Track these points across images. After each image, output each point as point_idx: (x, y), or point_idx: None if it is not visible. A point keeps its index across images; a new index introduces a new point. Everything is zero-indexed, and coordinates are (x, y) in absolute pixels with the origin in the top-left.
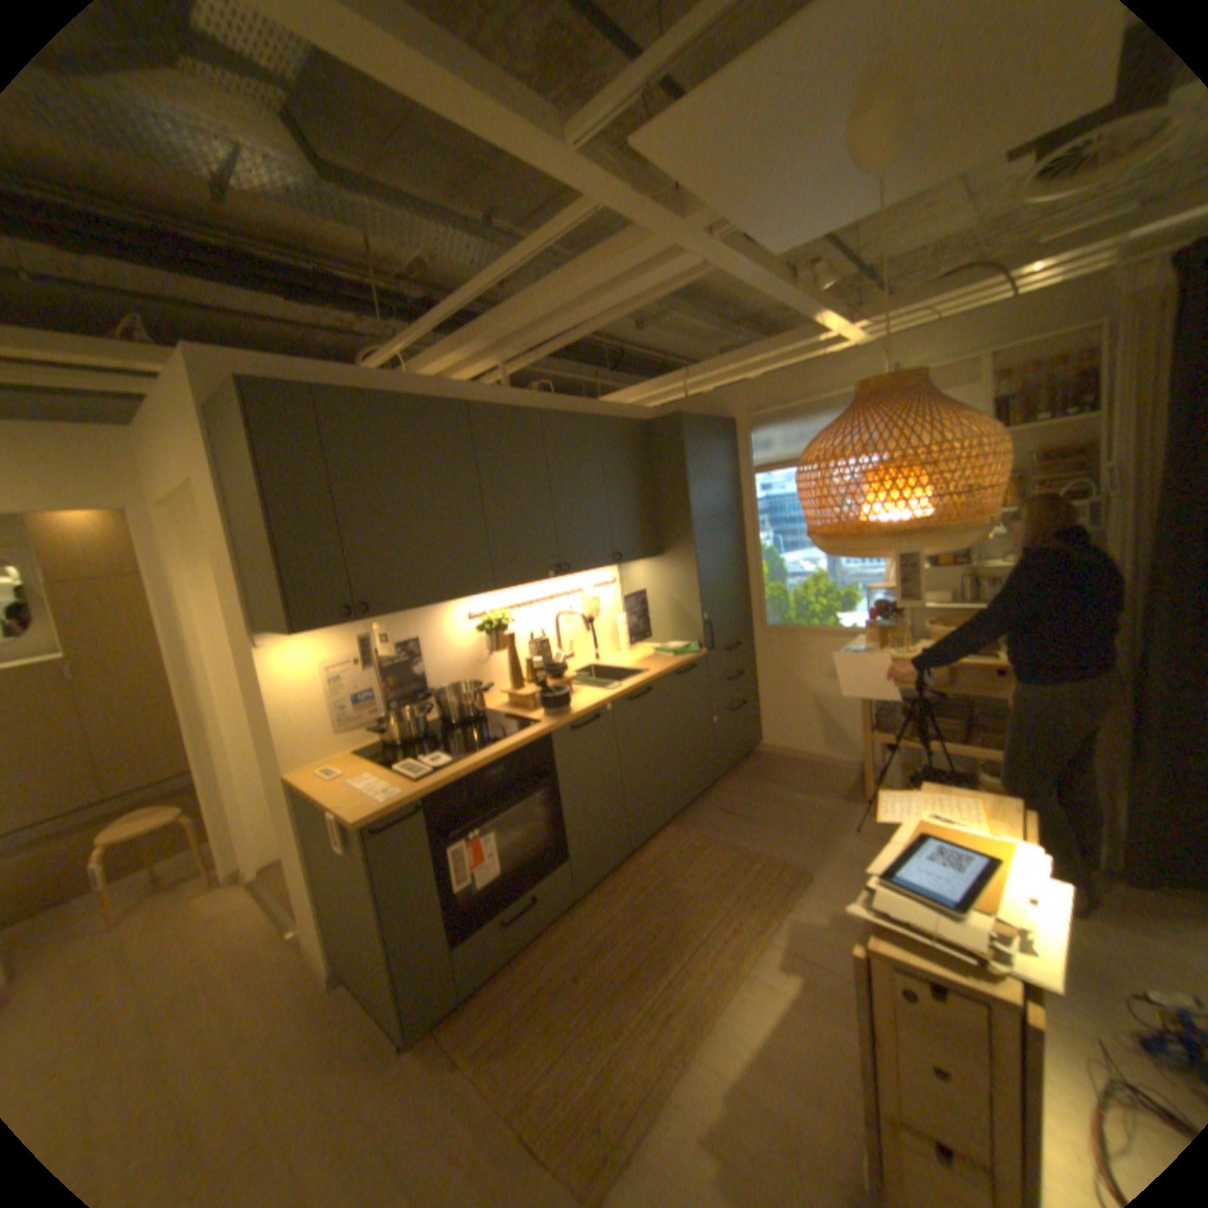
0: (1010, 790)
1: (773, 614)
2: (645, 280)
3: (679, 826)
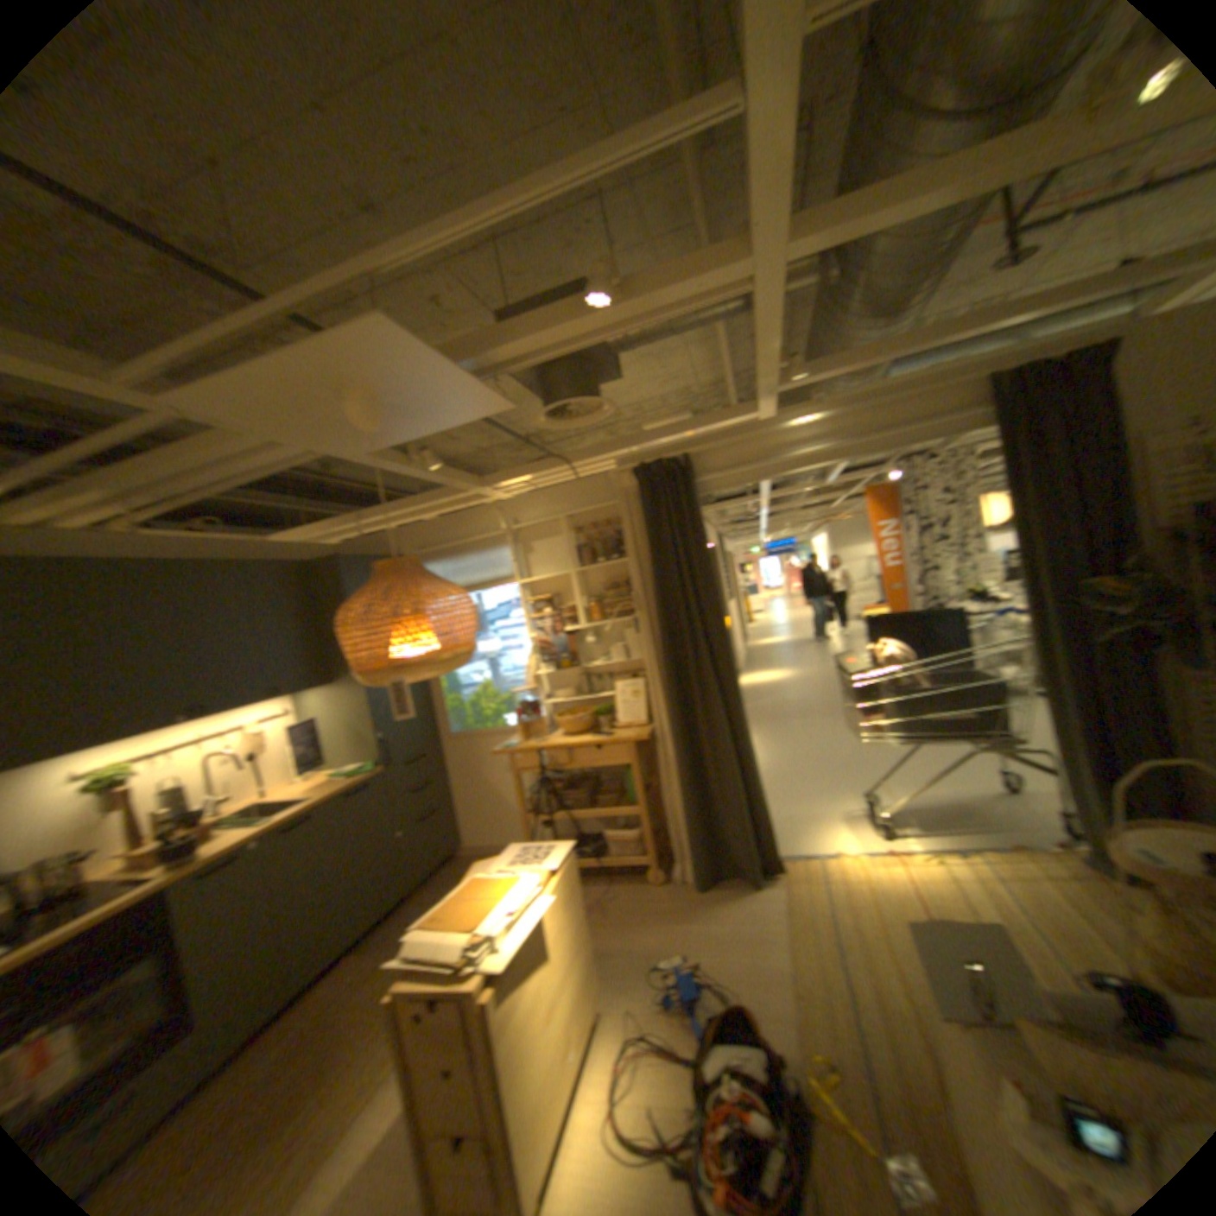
0: (623, 838)
1: (457, 724)
2: (261, 462)
3: (361, 955)
